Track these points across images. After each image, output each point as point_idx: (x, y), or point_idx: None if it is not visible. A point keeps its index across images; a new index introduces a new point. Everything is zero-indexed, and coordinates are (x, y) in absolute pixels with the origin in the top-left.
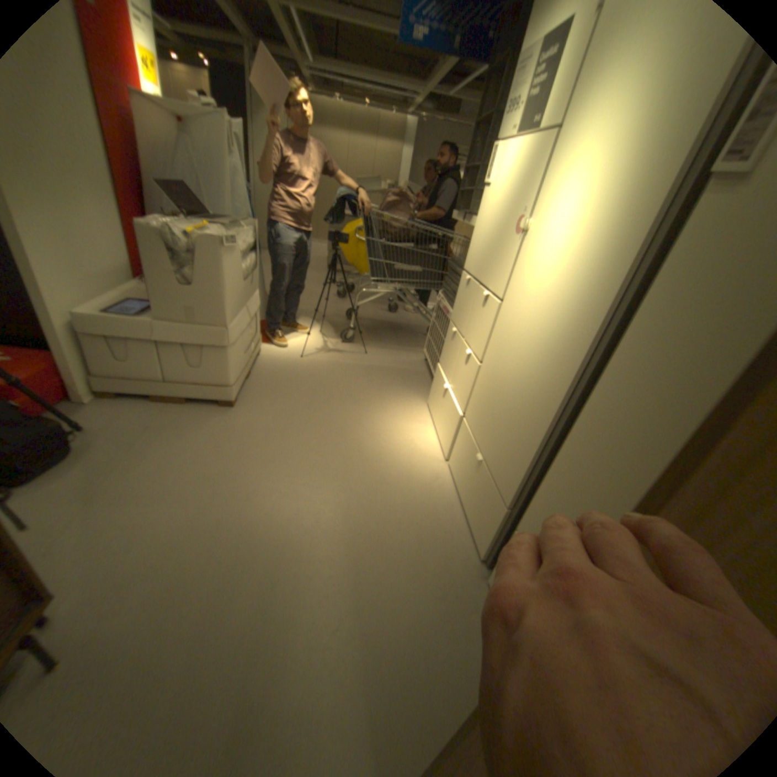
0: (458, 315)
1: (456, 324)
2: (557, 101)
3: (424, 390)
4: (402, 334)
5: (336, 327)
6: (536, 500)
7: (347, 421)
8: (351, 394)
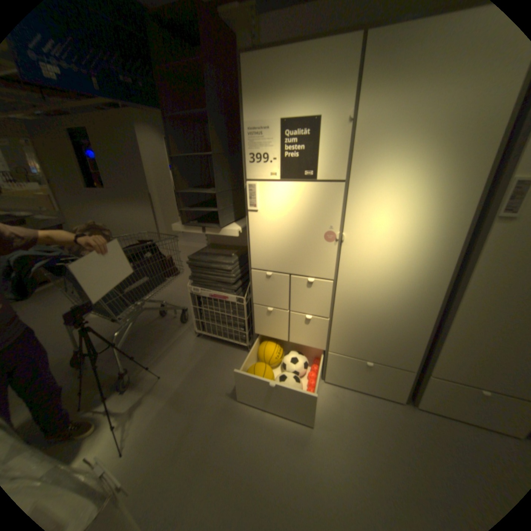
0: (269, 299)
1: (269, 305)
2: (333, 167)
3: (239, 356)
4: (147, 333)
5: (87, 387)
6: (442, 359)
7: (261, 441)
8: (221, 420)
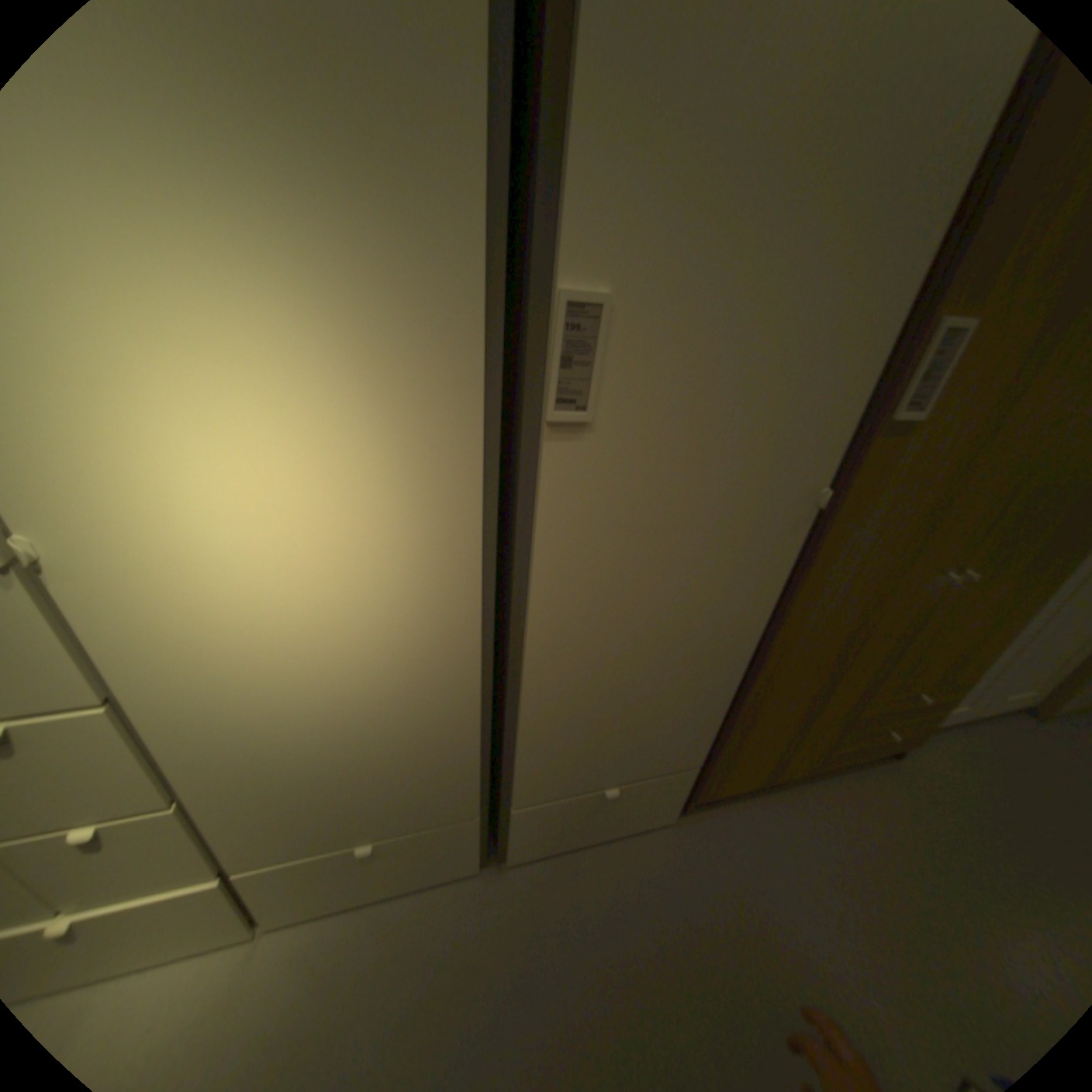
0: None
1: None
2: None
3: None
4: None
5: None
6: (520, 773)
7: None
8: None
